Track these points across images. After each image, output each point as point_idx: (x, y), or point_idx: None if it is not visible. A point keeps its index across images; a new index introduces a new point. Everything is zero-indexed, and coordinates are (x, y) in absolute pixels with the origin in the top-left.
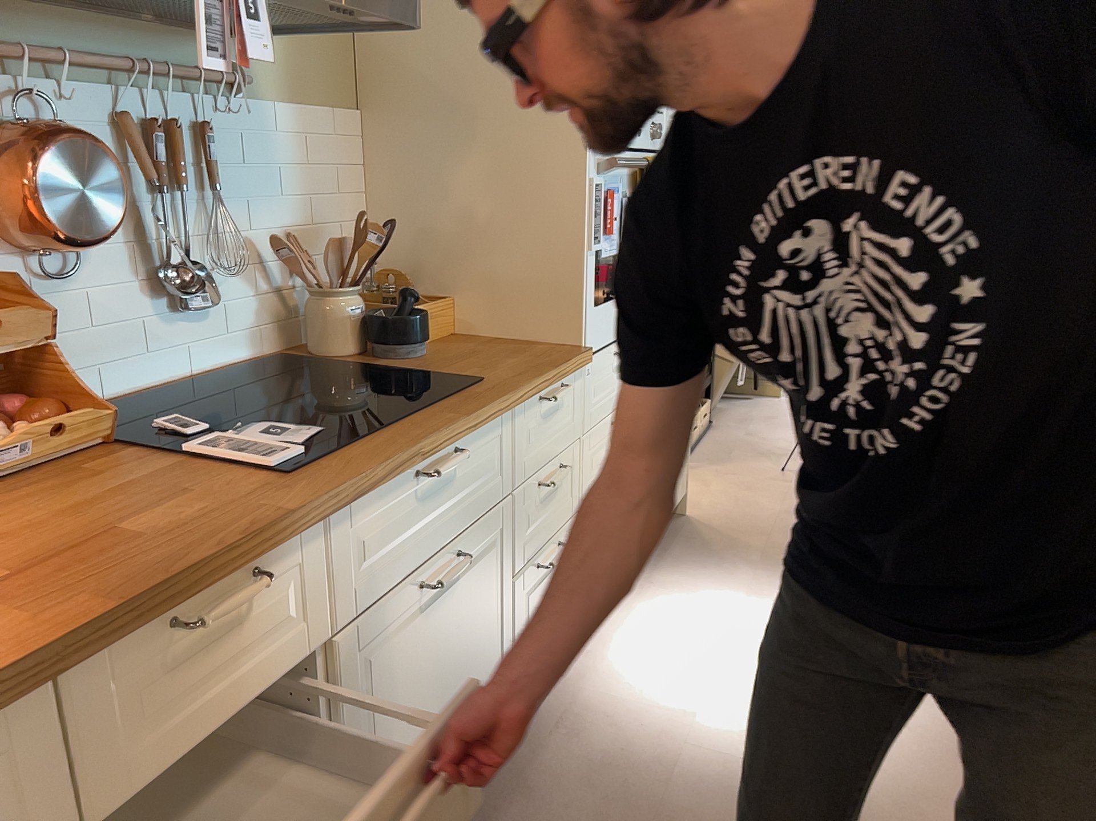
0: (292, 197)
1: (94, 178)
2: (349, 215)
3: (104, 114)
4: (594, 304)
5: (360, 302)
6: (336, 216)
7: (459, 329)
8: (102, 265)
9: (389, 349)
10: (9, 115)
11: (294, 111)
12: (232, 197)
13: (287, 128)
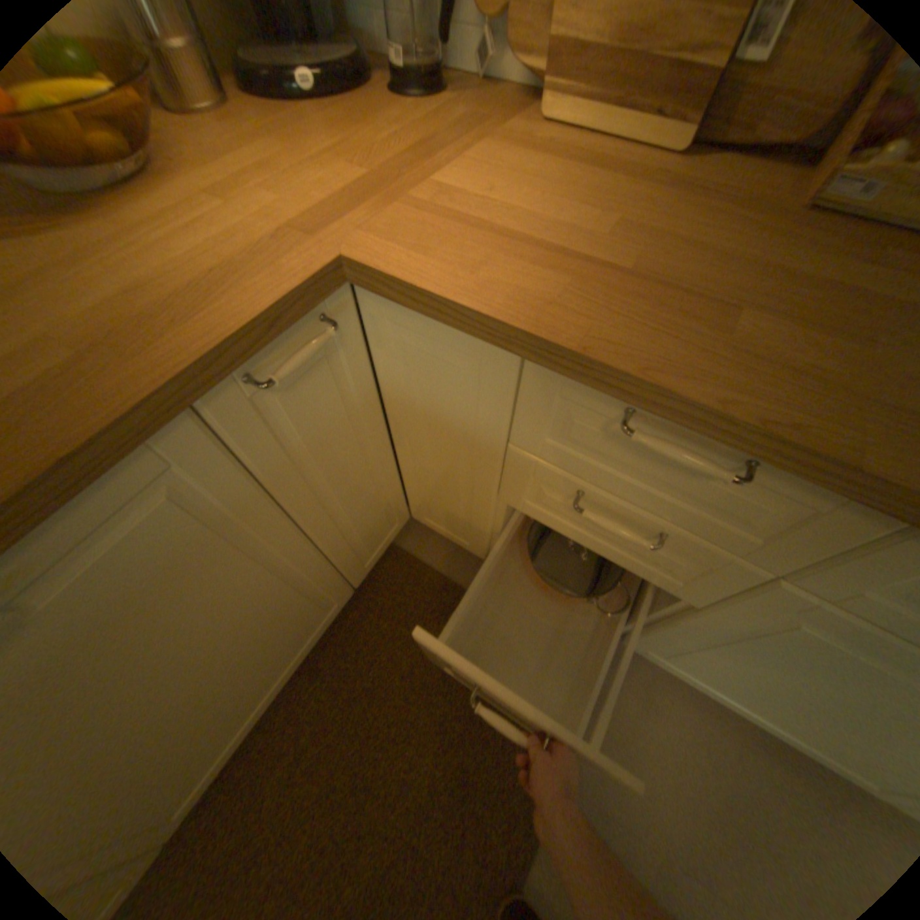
0: None
1: None
2: None
3: None
4: None
5: None
6: None
7: None
8: None
9: None
10: None
11: None
12: None
13: None
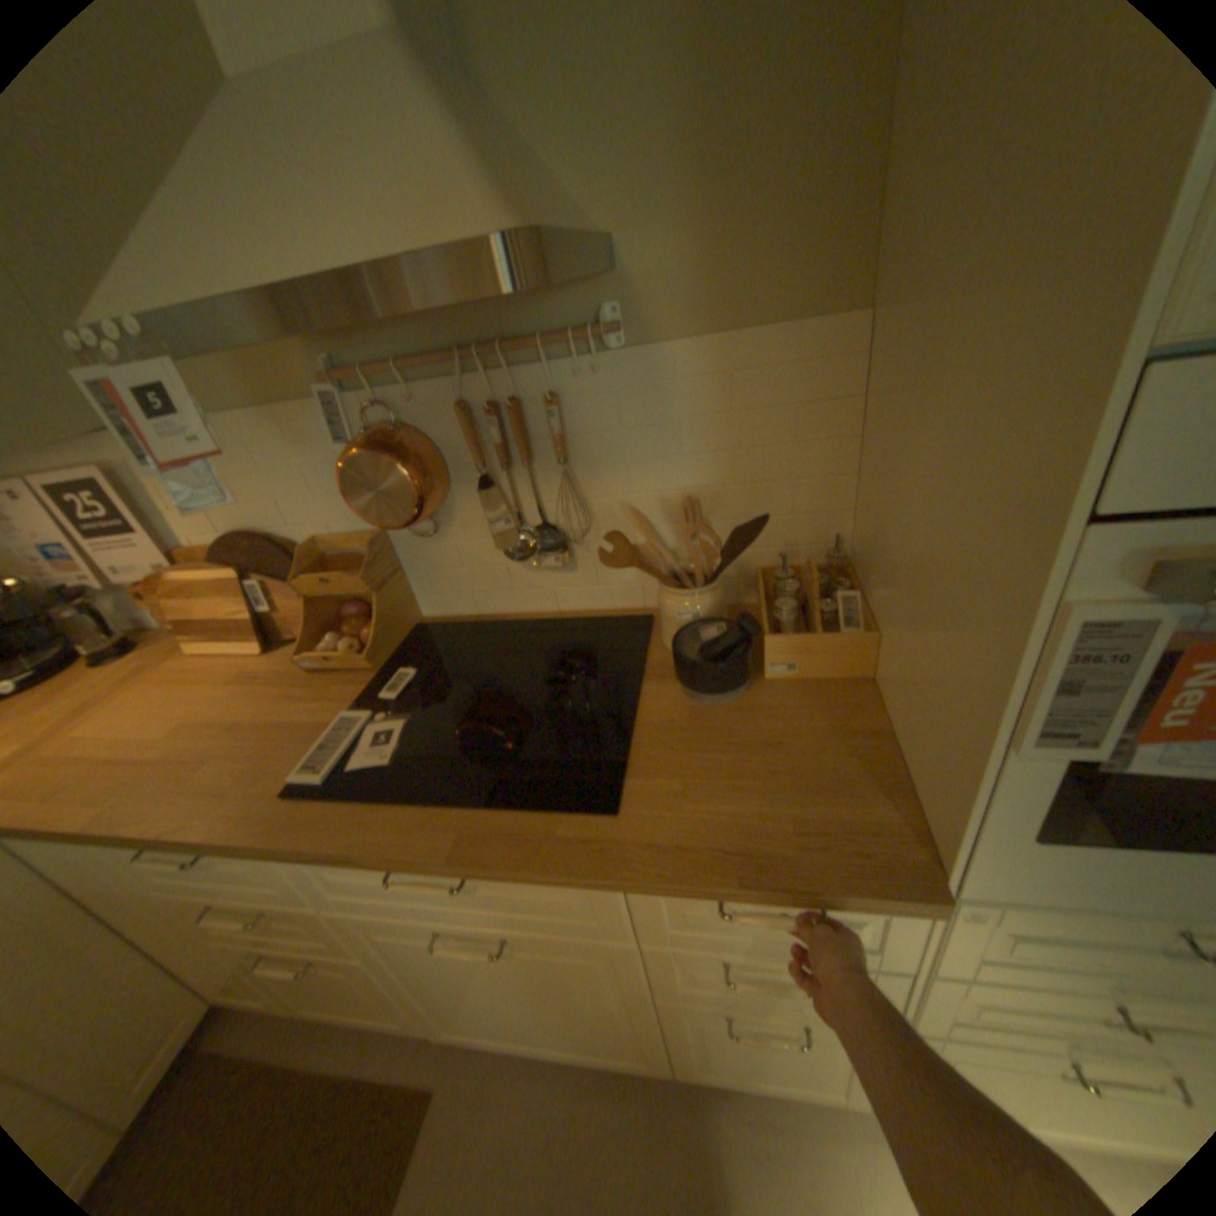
0: (696, 453)
1: (382, 479)
2: (812, 468)
3: (447, 402)
4: (1038, 839)
5: (723, 598)
6: (783, 471)
7: (884, 677)
8: (465, 524)
9: (682, 679)
10: (377, 418)
11: (703, 342)
12: (600, 461)
13: (690, 368)
